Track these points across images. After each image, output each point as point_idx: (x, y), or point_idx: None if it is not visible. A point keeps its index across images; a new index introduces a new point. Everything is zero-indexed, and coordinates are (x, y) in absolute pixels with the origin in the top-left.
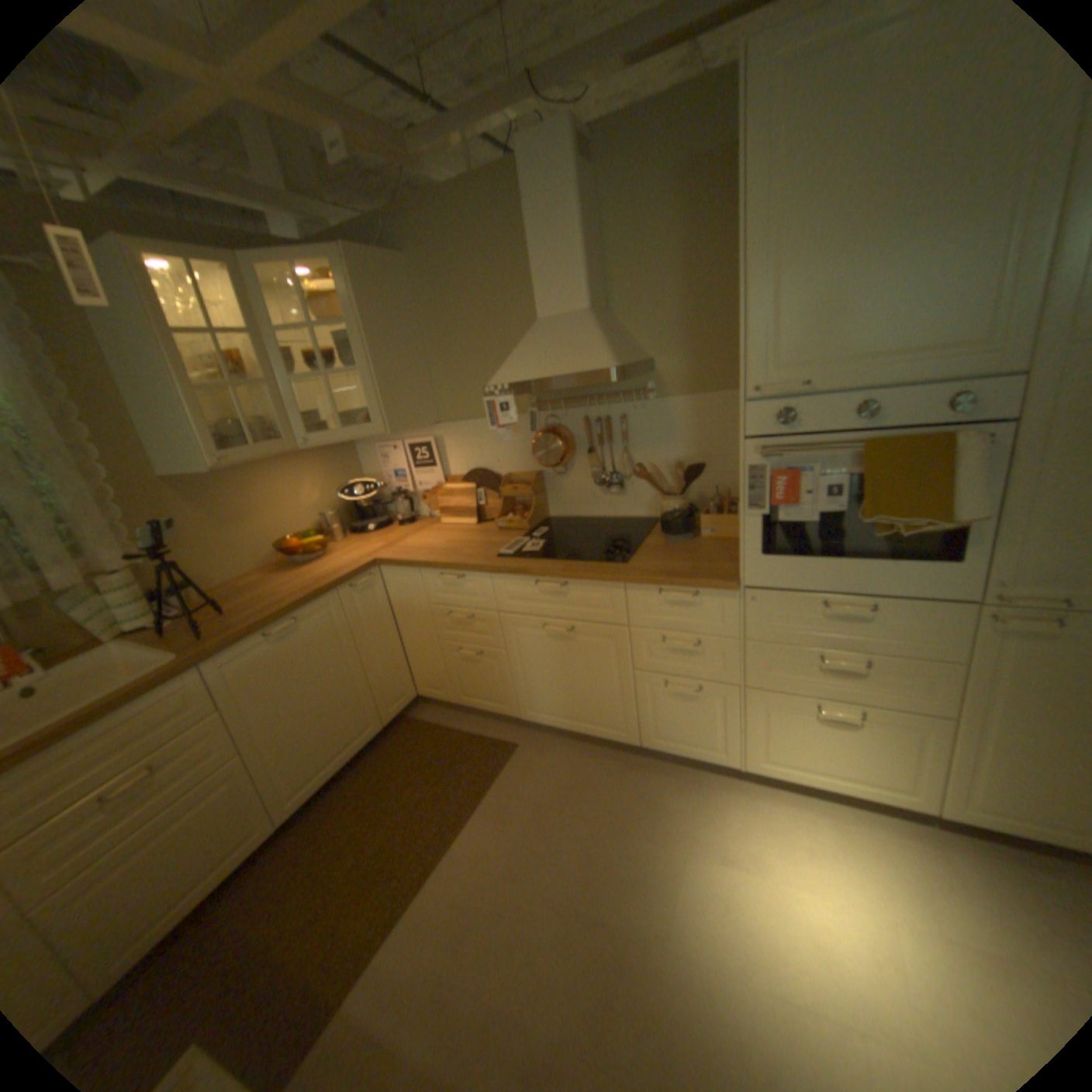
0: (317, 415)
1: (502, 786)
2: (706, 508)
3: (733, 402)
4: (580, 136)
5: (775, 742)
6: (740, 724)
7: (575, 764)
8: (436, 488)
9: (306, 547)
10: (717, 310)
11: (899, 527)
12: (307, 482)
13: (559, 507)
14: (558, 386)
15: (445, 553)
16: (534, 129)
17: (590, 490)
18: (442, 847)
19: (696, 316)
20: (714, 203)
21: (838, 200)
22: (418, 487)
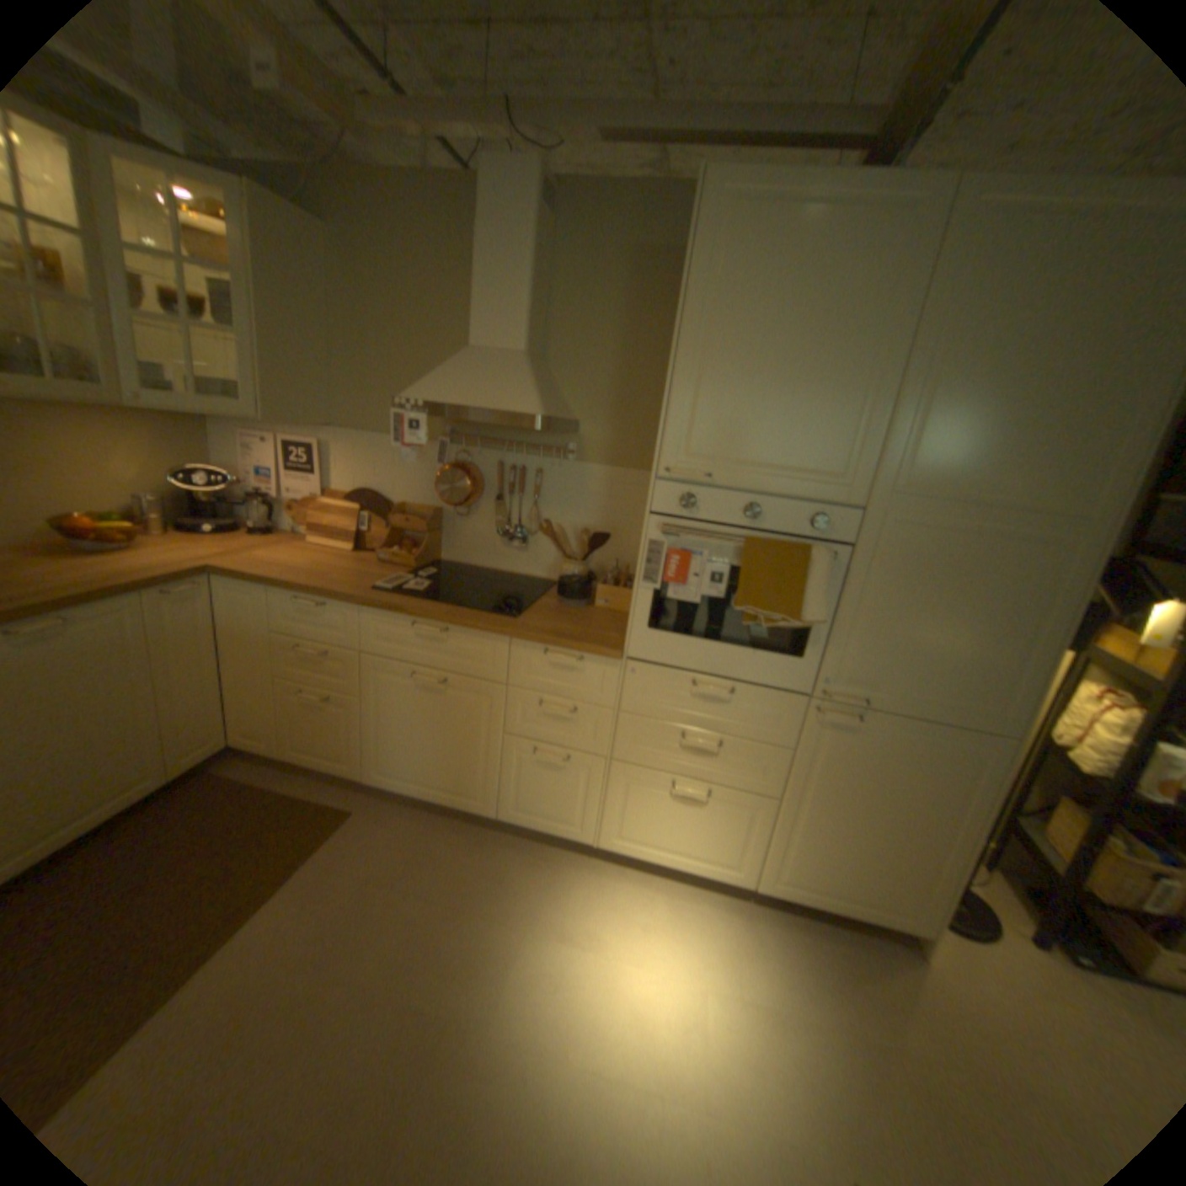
0: (162, 371)
1: (322, 859)
2: (603, 580)
3: (644, 483)
4: (548, 185)
5: (628, 816)
6: (599, 796)
7: (417, 835)
8: (308, 500)
9: (103, 532)
10: (644, 393)
11: (760, 619)
12: (123, 452)
13: (453, 550)
14: (477, 423)
15: (305, 574)
16: (503, 157)
17: (490, 539)
18: (224, 930)
19: (625, 394)
20: (658, 296)
21: (755, 327)
22: (284, 494)
